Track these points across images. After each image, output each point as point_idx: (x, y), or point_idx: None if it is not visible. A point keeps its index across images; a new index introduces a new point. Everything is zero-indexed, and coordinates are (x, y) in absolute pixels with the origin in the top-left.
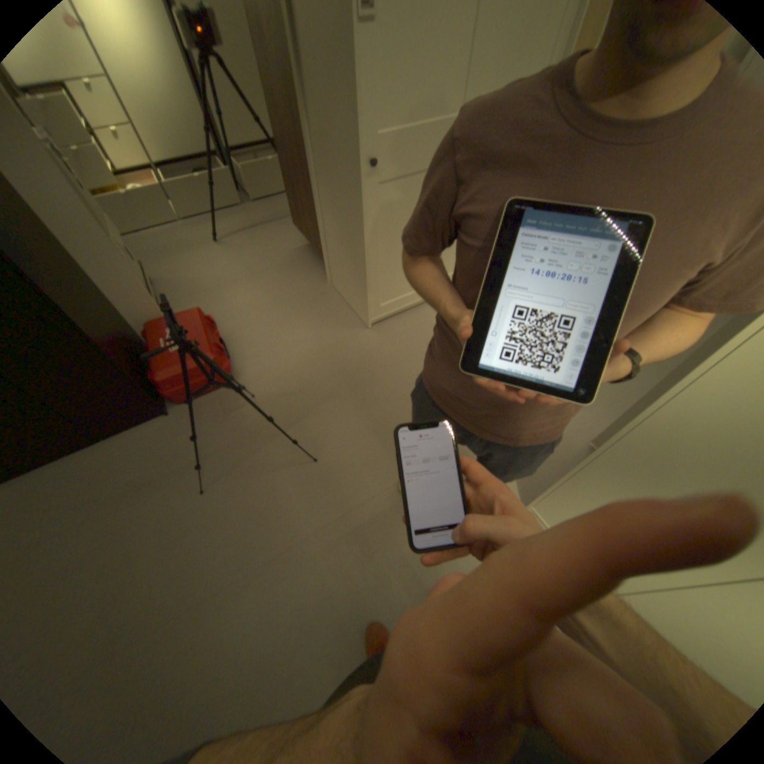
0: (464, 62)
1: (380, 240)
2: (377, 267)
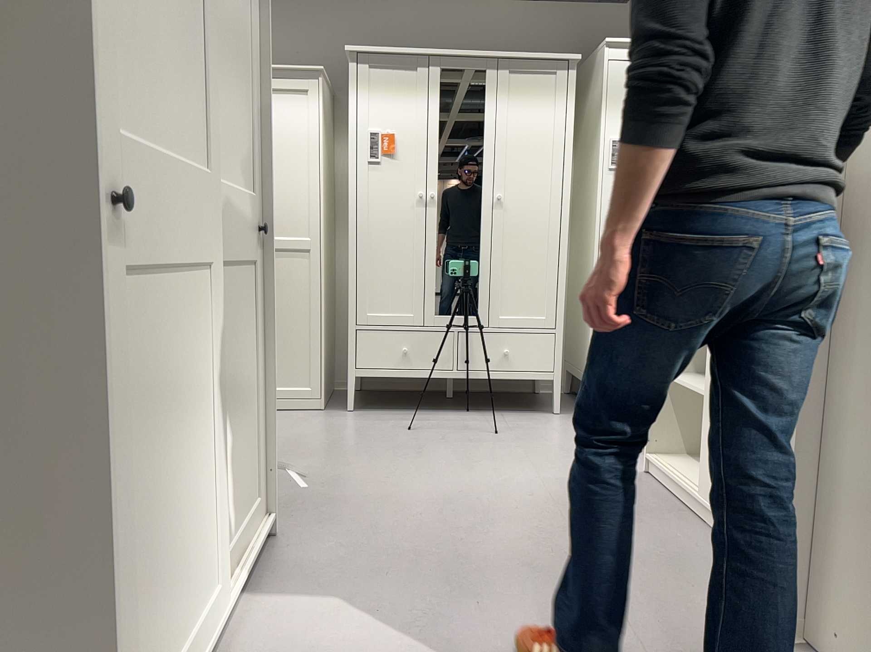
0: (195, 86)
1: (118, 476)
2: (117, 583)
